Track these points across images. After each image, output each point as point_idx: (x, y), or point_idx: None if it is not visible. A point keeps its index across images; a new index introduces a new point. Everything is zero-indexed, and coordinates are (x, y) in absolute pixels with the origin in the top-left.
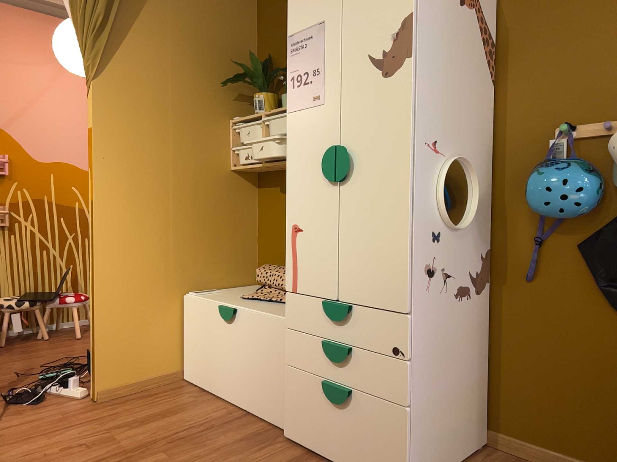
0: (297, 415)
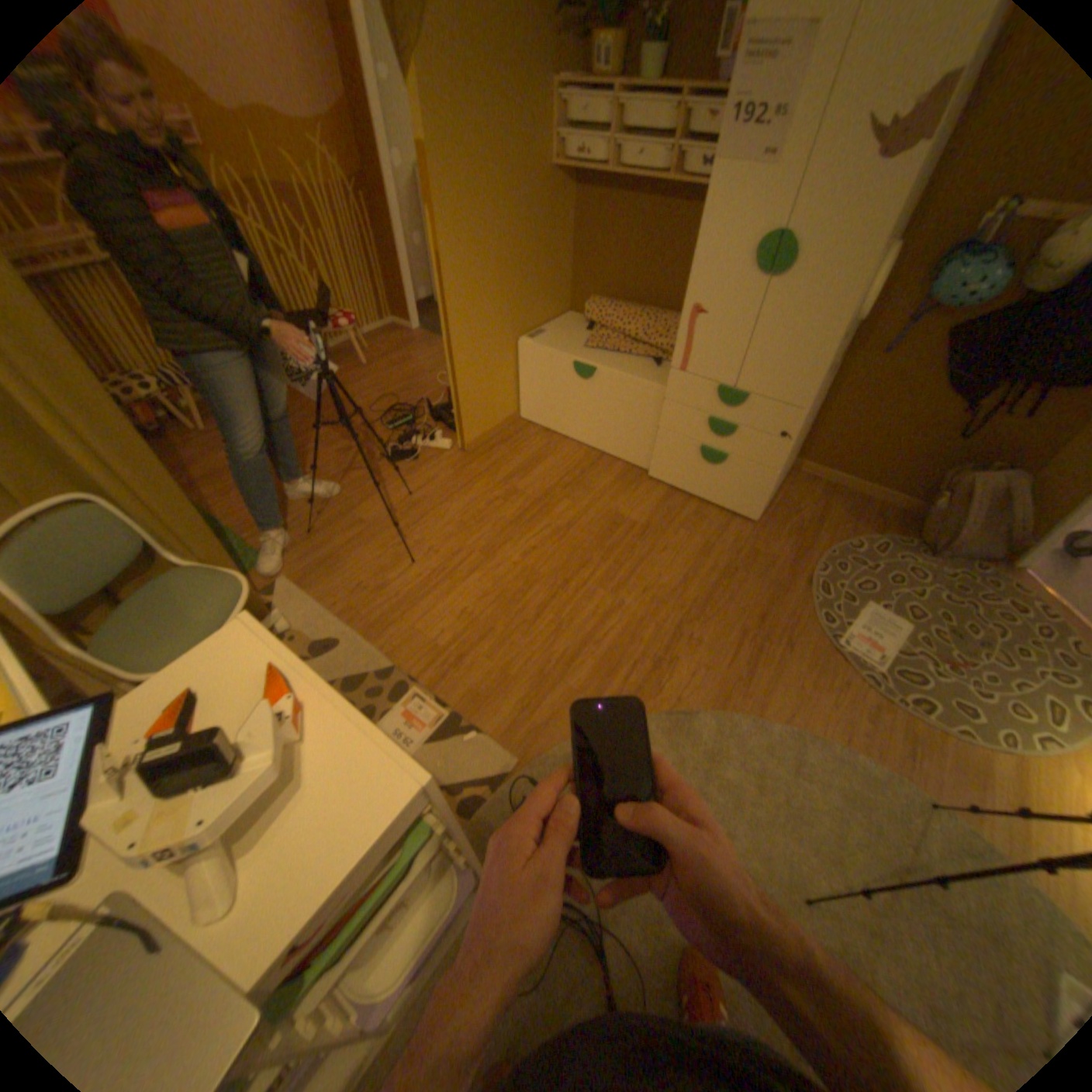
0: (664, 464)
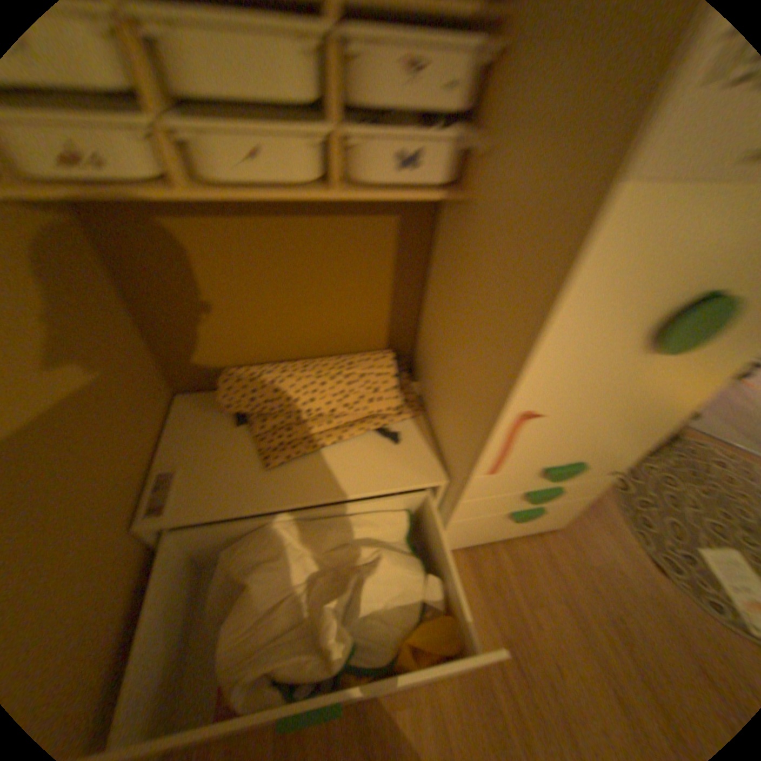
0: (459, 538)
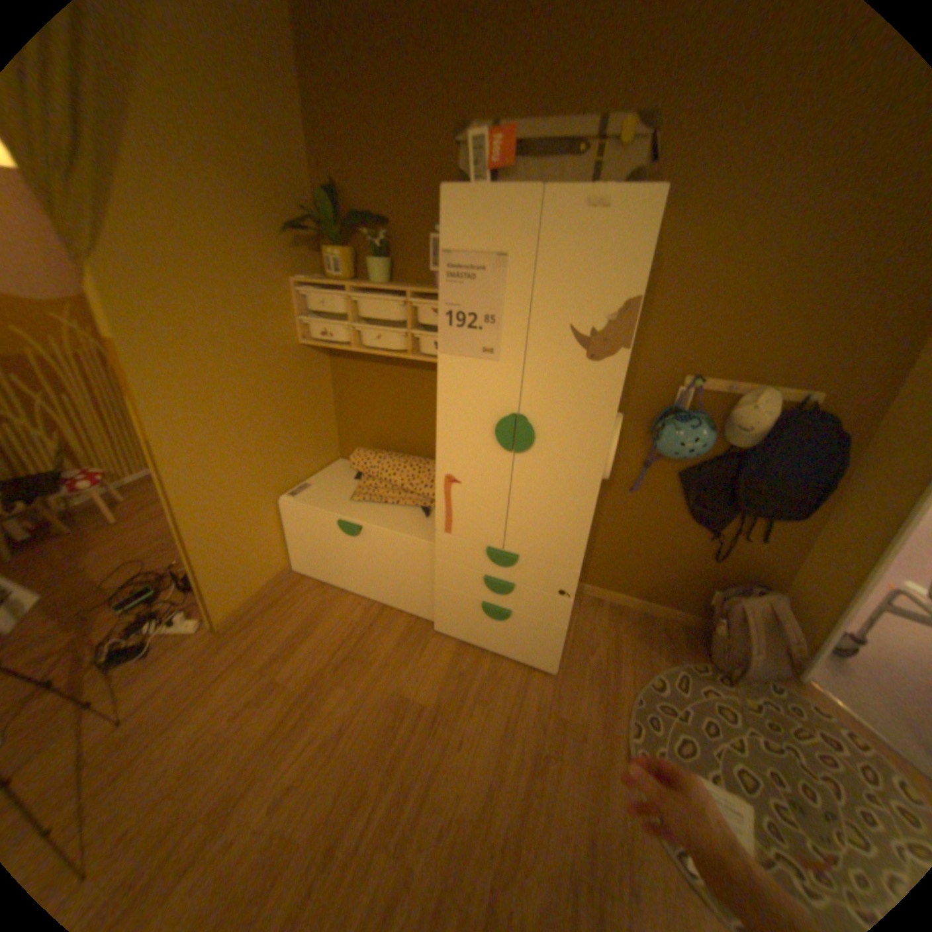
0: (449, 619)
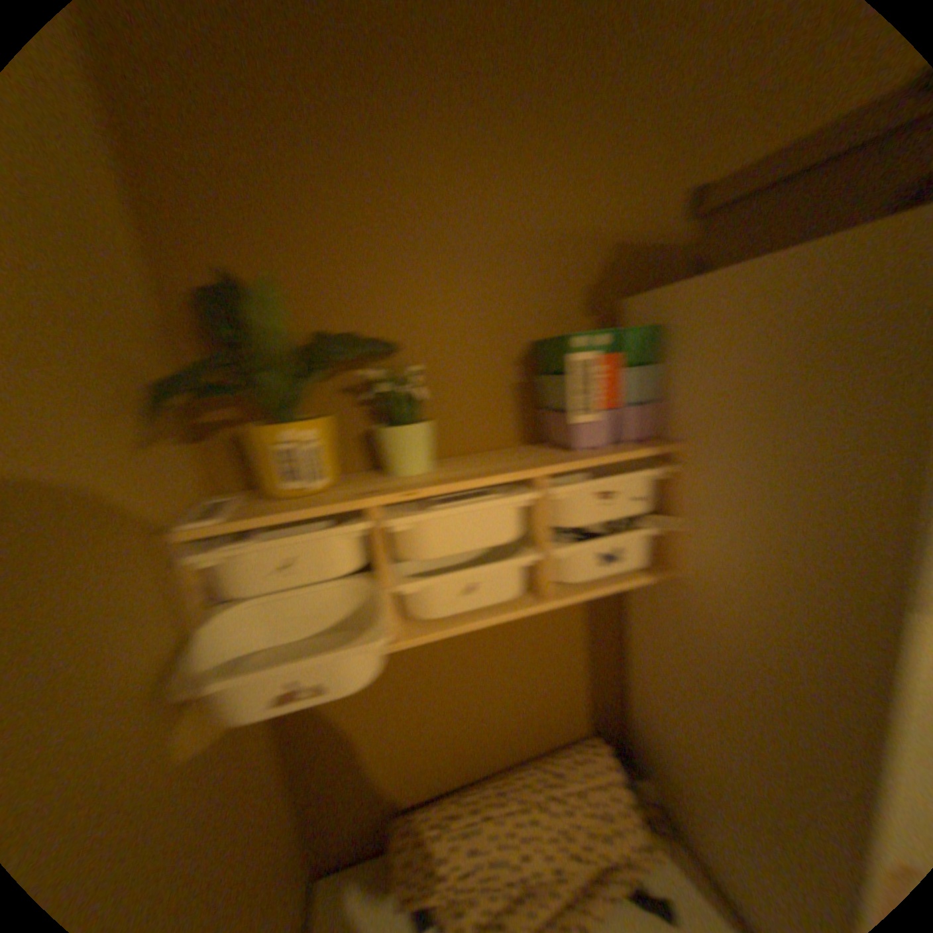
0: None
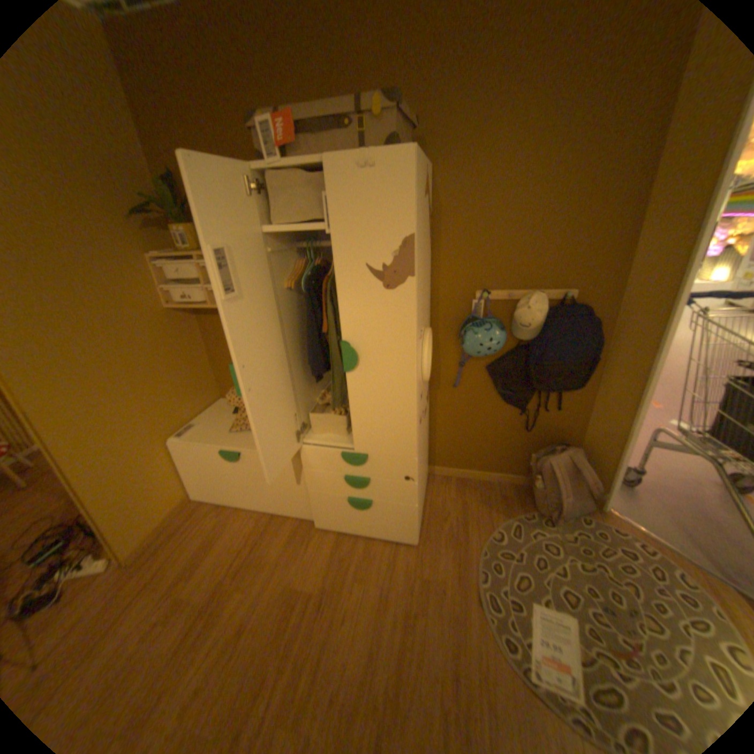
0: (325, 517)
